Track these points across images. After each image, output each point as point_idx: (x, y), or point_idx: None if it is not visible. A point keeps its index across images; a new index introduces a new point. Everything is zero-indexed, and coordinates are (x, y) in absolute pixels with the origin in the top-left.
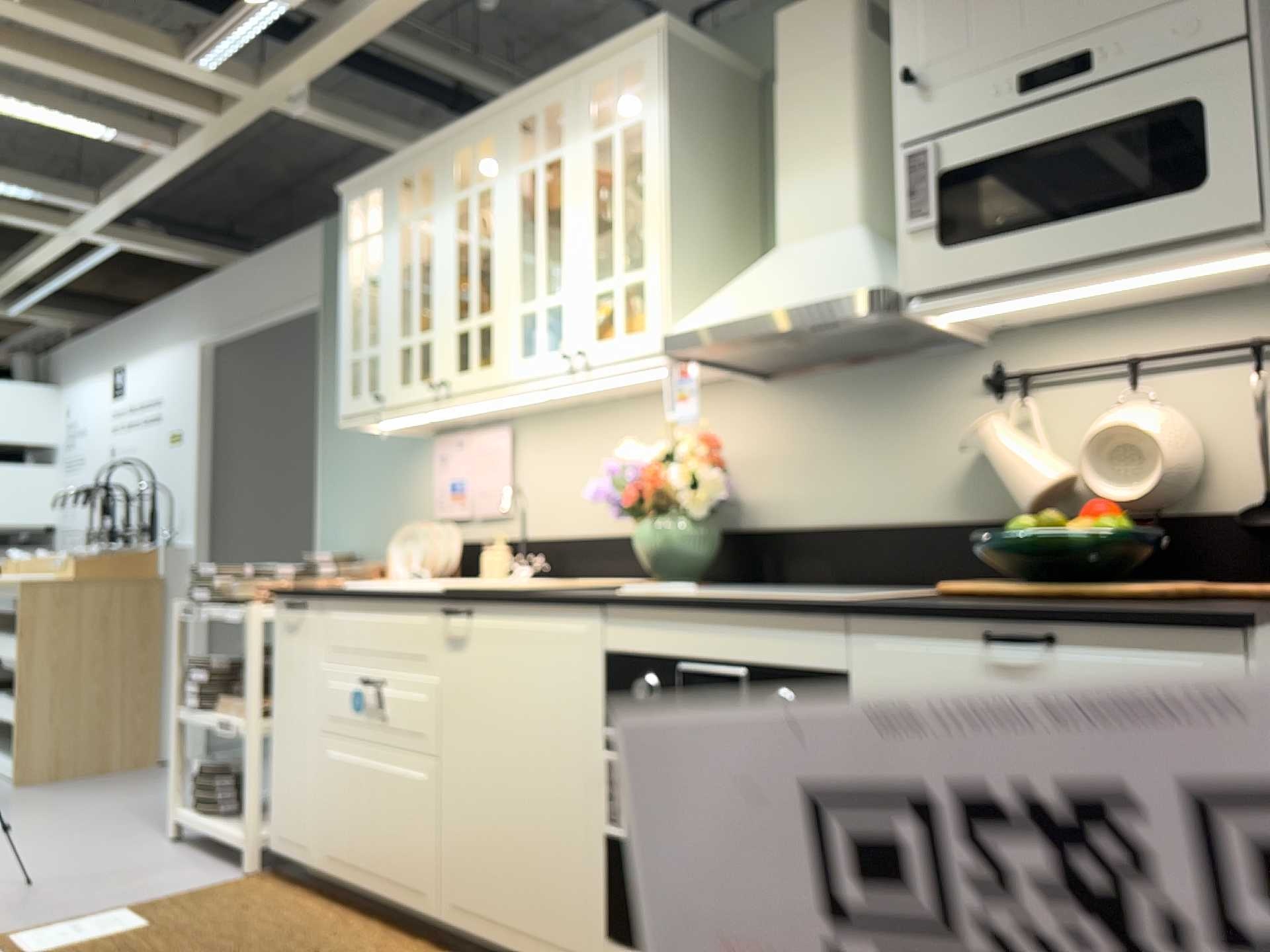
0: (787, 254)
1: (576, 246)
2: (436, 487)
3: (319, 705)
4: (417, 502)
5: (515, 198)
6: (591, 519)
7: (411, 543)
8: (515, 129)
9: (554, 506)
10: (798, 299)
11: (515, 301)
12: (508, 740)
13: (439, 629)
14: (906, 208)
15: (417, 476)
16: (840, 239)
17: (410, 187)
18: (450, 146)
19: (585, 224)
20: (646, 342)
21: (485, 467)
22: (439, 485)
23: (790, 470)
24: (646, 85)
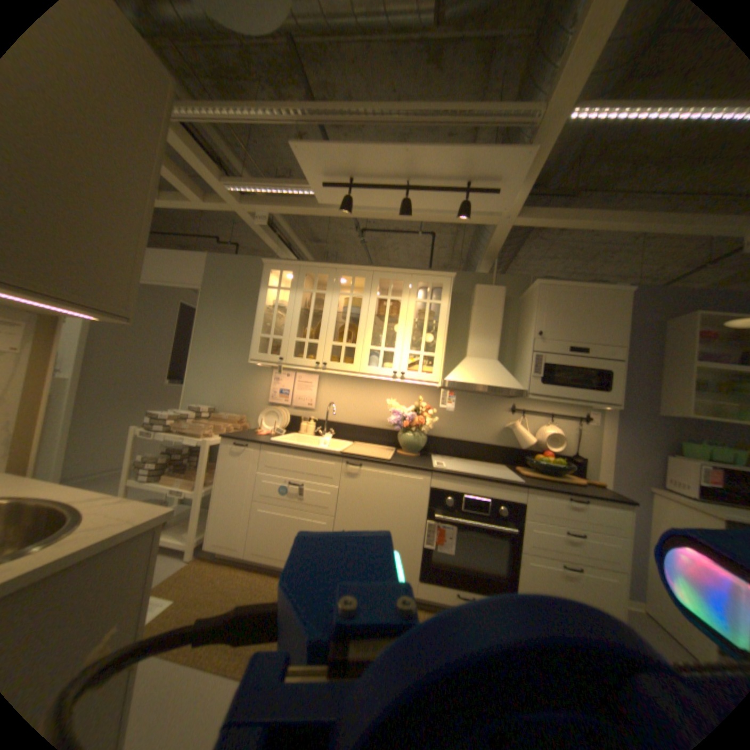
0: (475, 361)
1: (403, 334)
2: (272, 389)
3: (253, 489)
4: (256, 393)
5: (374, 306)
6: (355, 418)
7: (271, 415)
8: (377, 280)
9: (337, 410)
10: (497, 384)
11: (368, 344)
12: (377, 513)
13: (341, 468)
14: (534, 369)
15: (258, 382)
16: (494, 363)
17: (305, 275)
18: (339, 271)
19: (408, 328)
20: (431, 378)
21: (304, 388)
22: (274, 389)
23: (442, 419)
24: (443, 292)
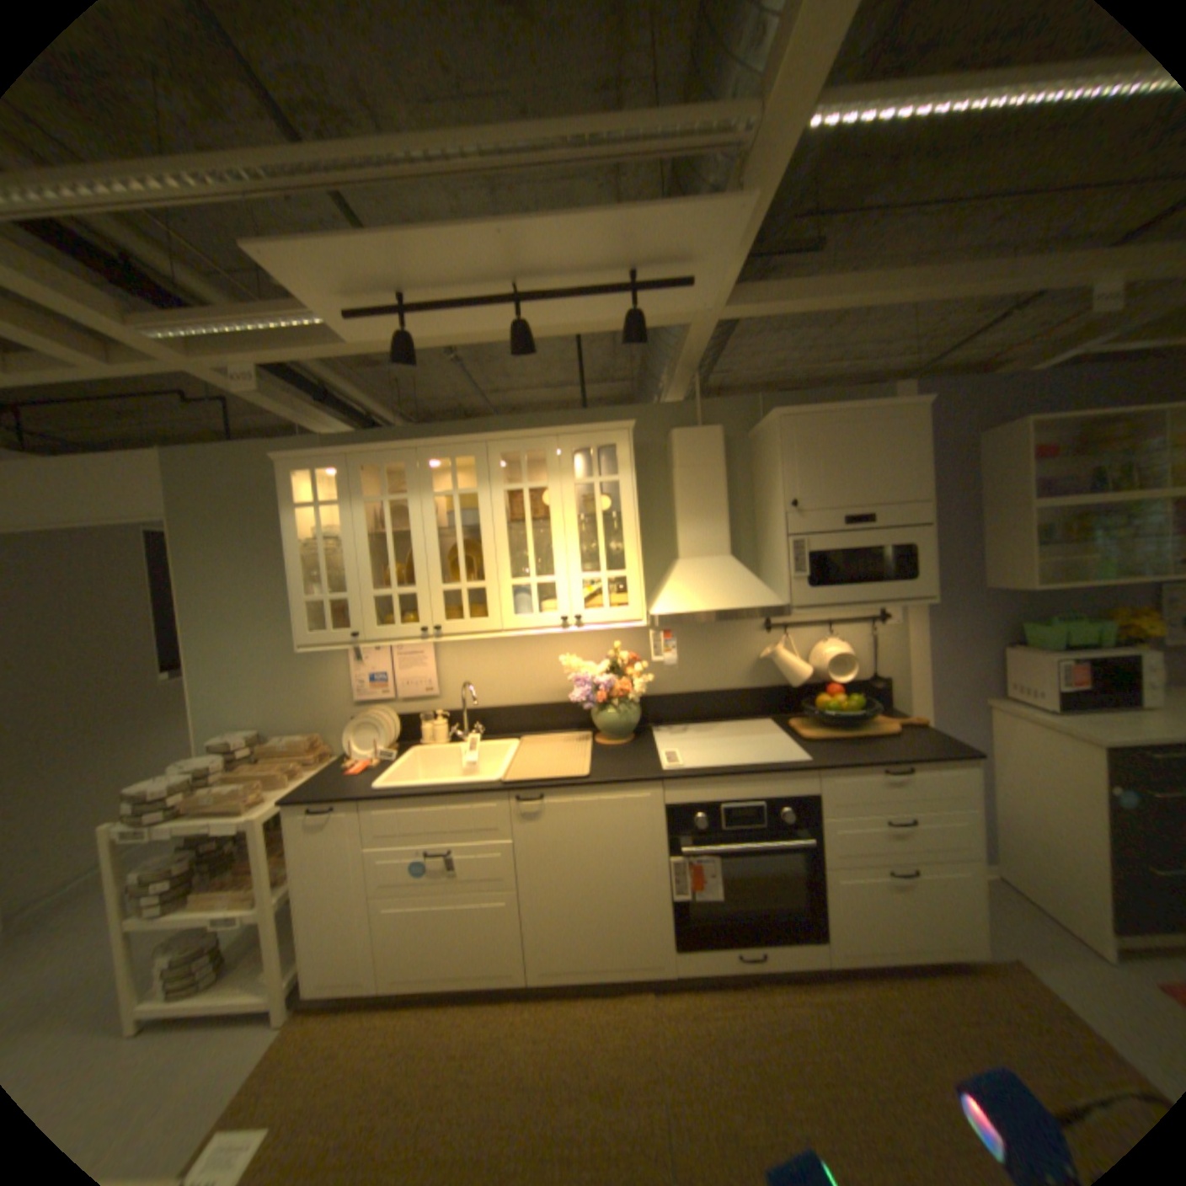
0: (696, 568)
1: (566, 550)
2: (355, 680)
3: (364, 883)
4: (328, 691)
5: (502, 508)
6: (514, 697)
7: (365, 731)
8: (499, 460)
9: (479, 689)
10: (740, 606)
11: (509, 579)
12: (588, 869)
13: (510, 811)
14: (794, 568)
15: (326, 672)
16: (728, 565)
17: (361, 470)
18: (424, 455)
19: (573, 538)
20: (630, 616)
21: (412, 666)
22: (358, 679)
23: (659, 666)
24: (620, 462)
